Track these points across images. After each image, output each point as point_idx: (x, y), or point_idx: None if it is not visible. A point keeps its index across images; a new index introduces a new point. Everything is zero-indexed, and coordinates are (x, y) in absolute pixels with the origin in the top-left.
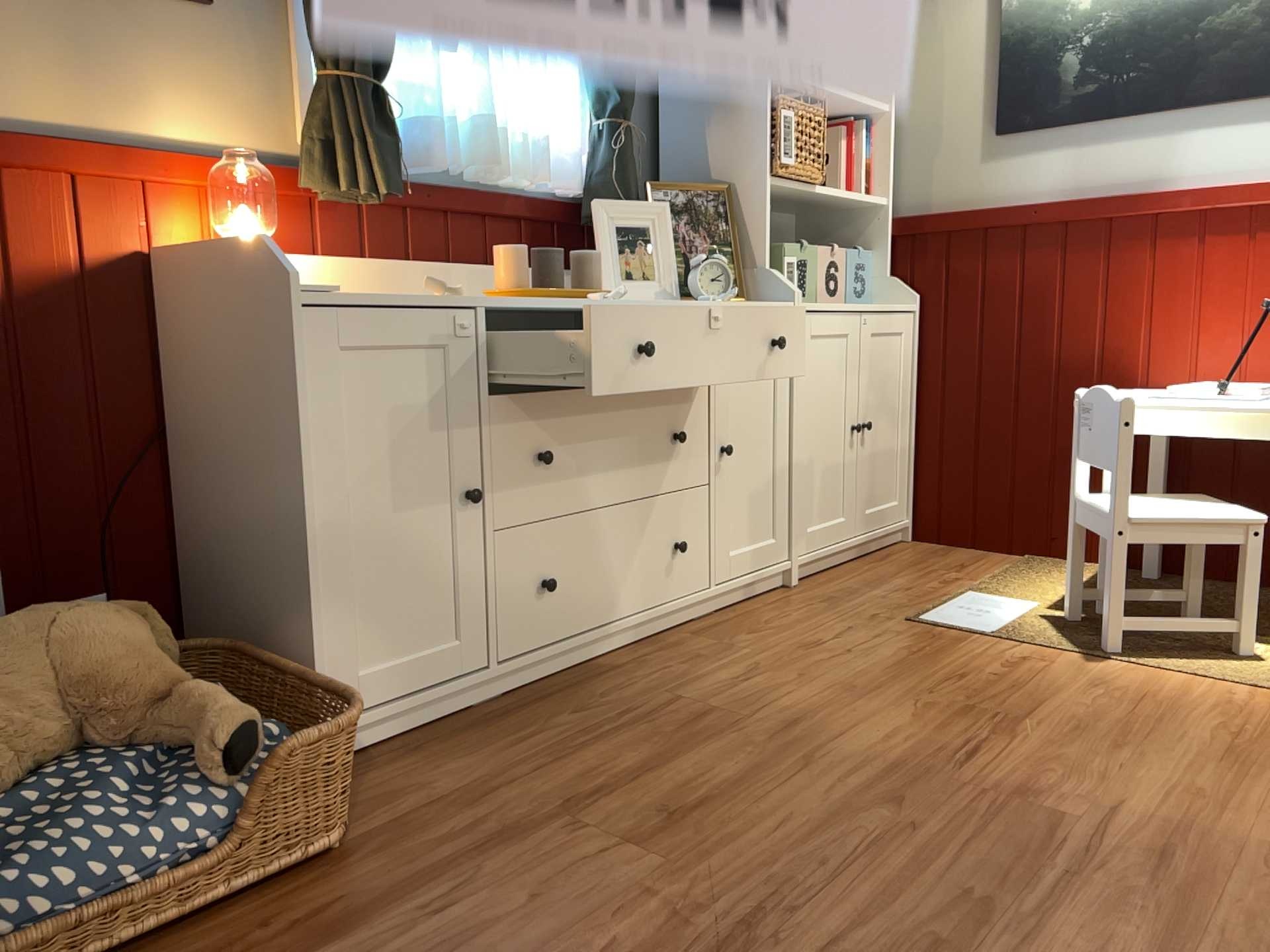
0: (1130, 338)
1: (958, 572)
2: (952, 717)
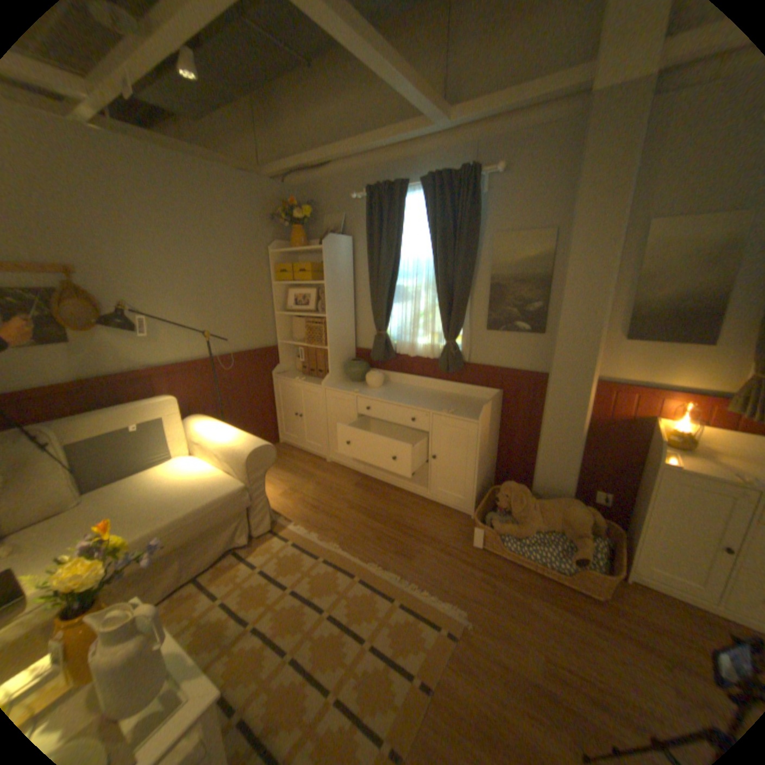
0: None
1: None
2: None
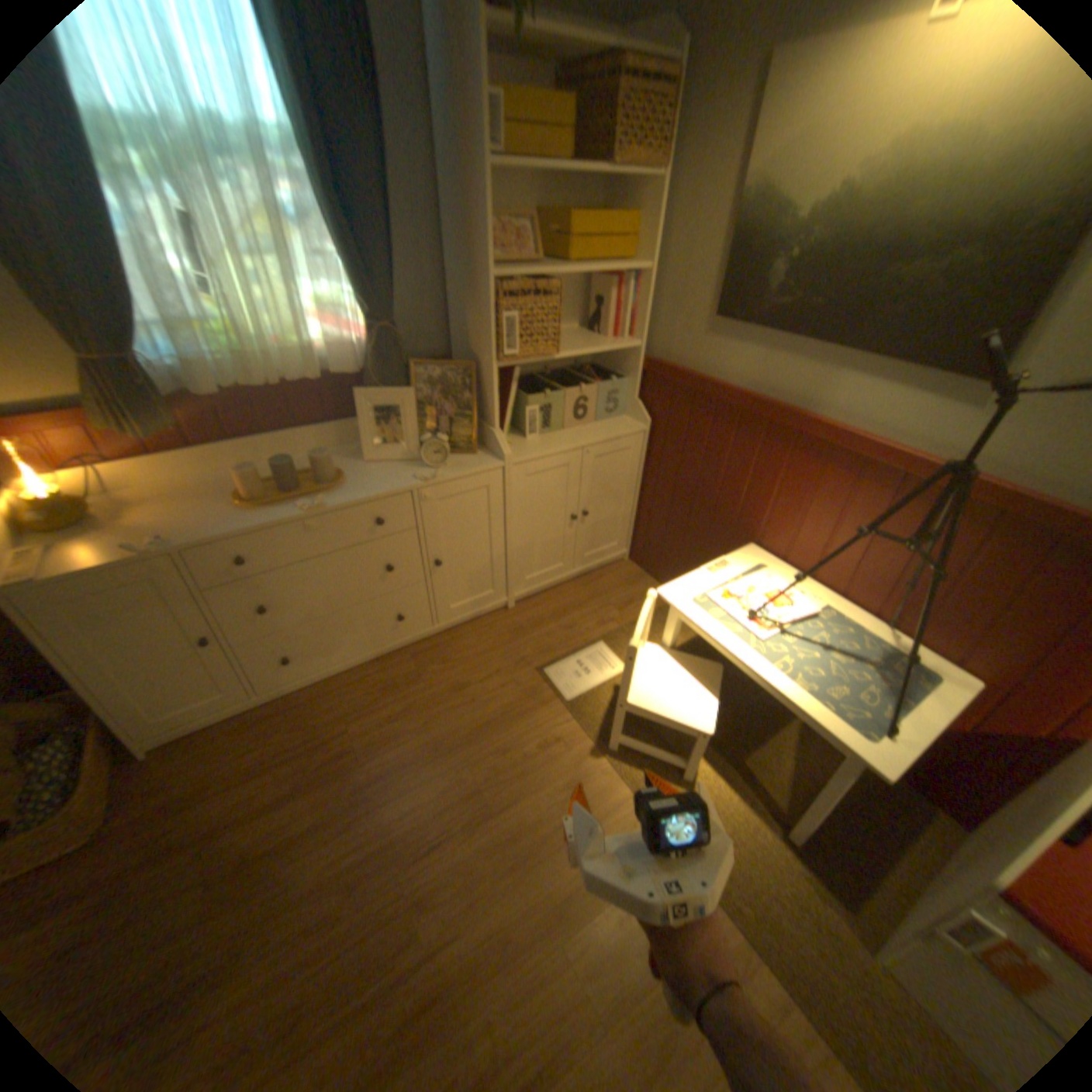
0: (760, 511)
1: (618, 611)
2: (459, 800)
